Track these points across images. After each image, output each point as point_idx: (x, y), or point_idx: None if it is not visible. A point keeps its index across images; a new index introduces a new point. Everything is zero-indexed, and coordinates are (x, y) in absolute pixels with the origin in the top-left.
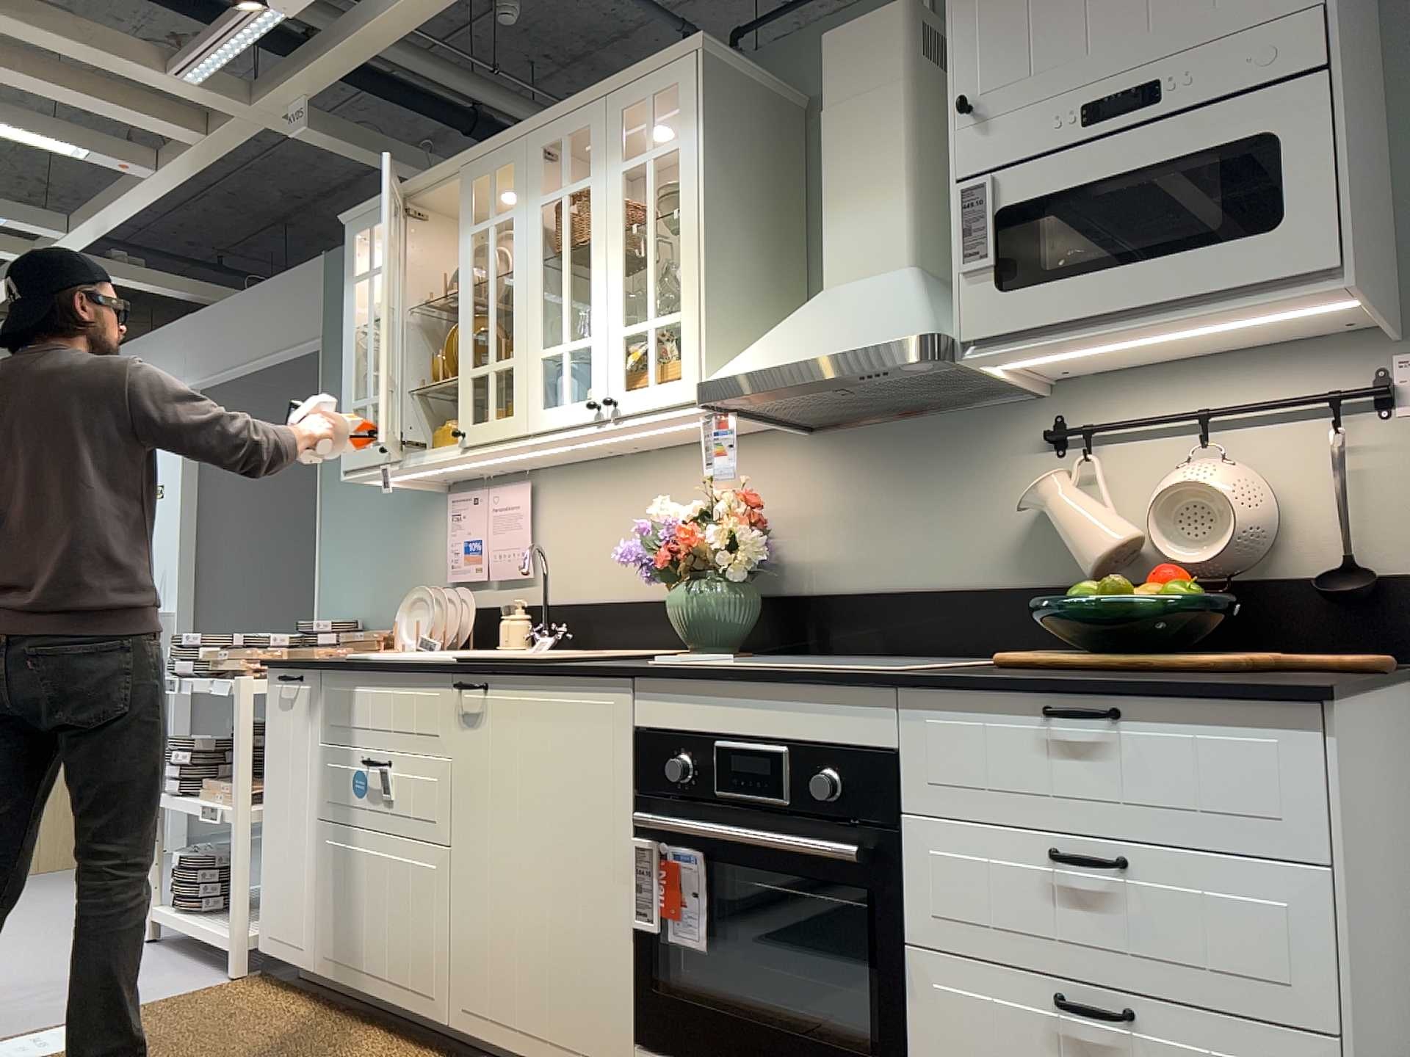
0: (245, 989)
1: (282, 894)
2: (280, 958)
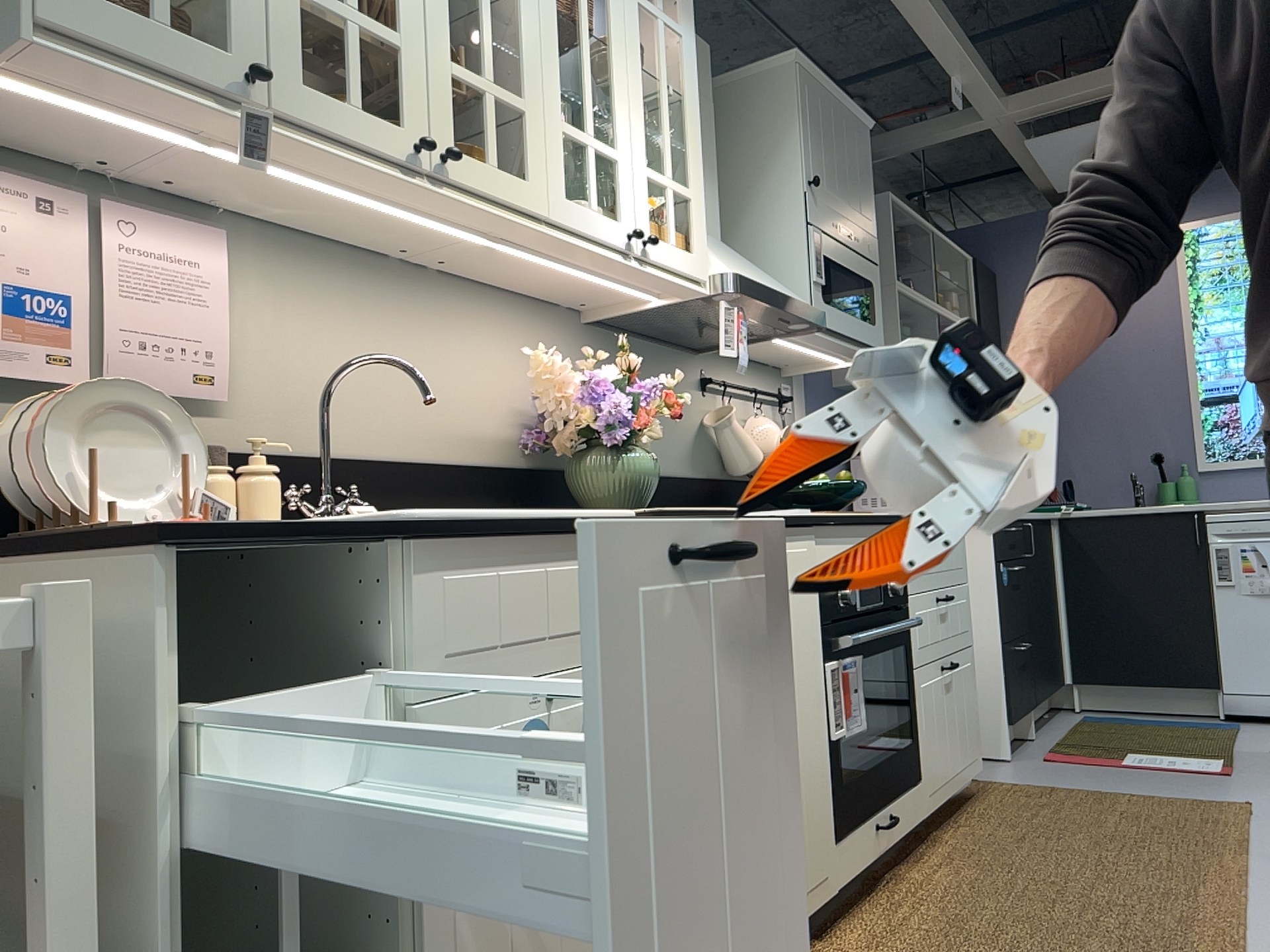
0: None
1: None
2: None
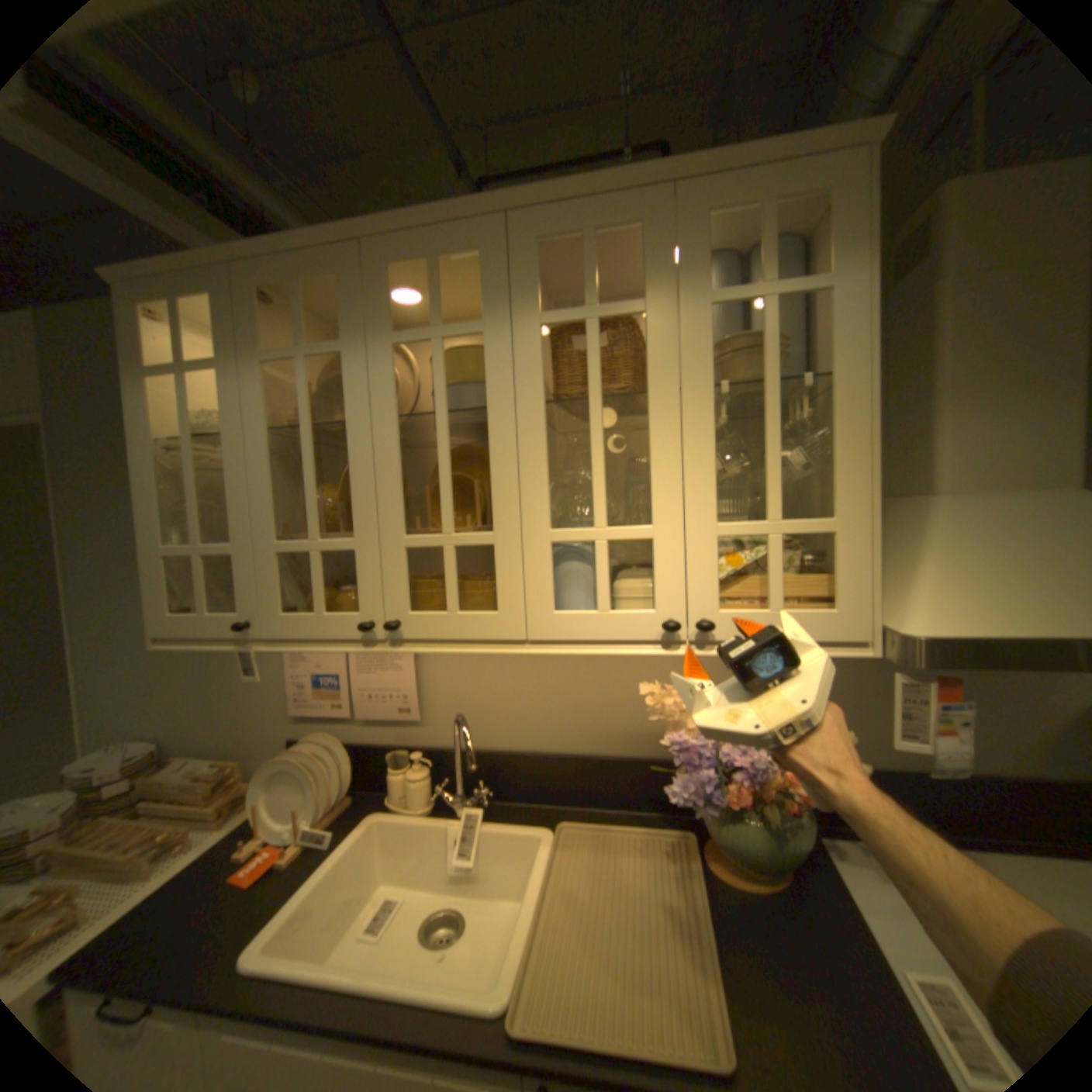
0: None
1: None
2: None
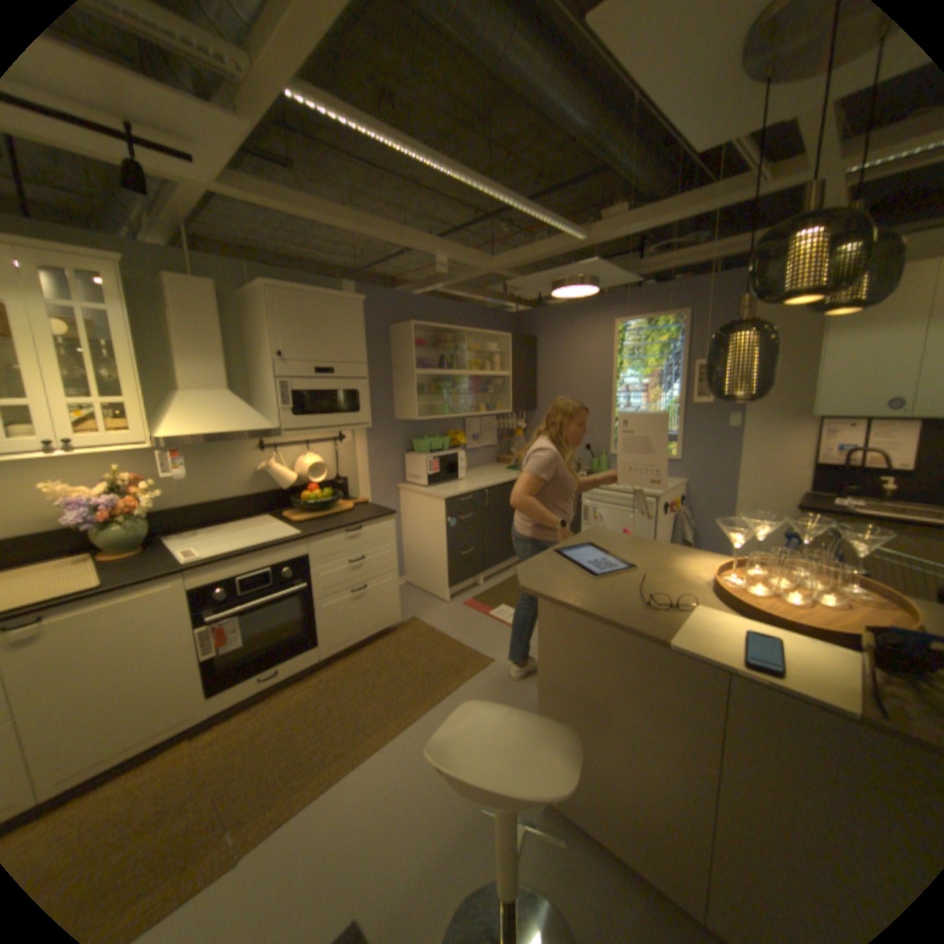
0: None
1: None
2: None
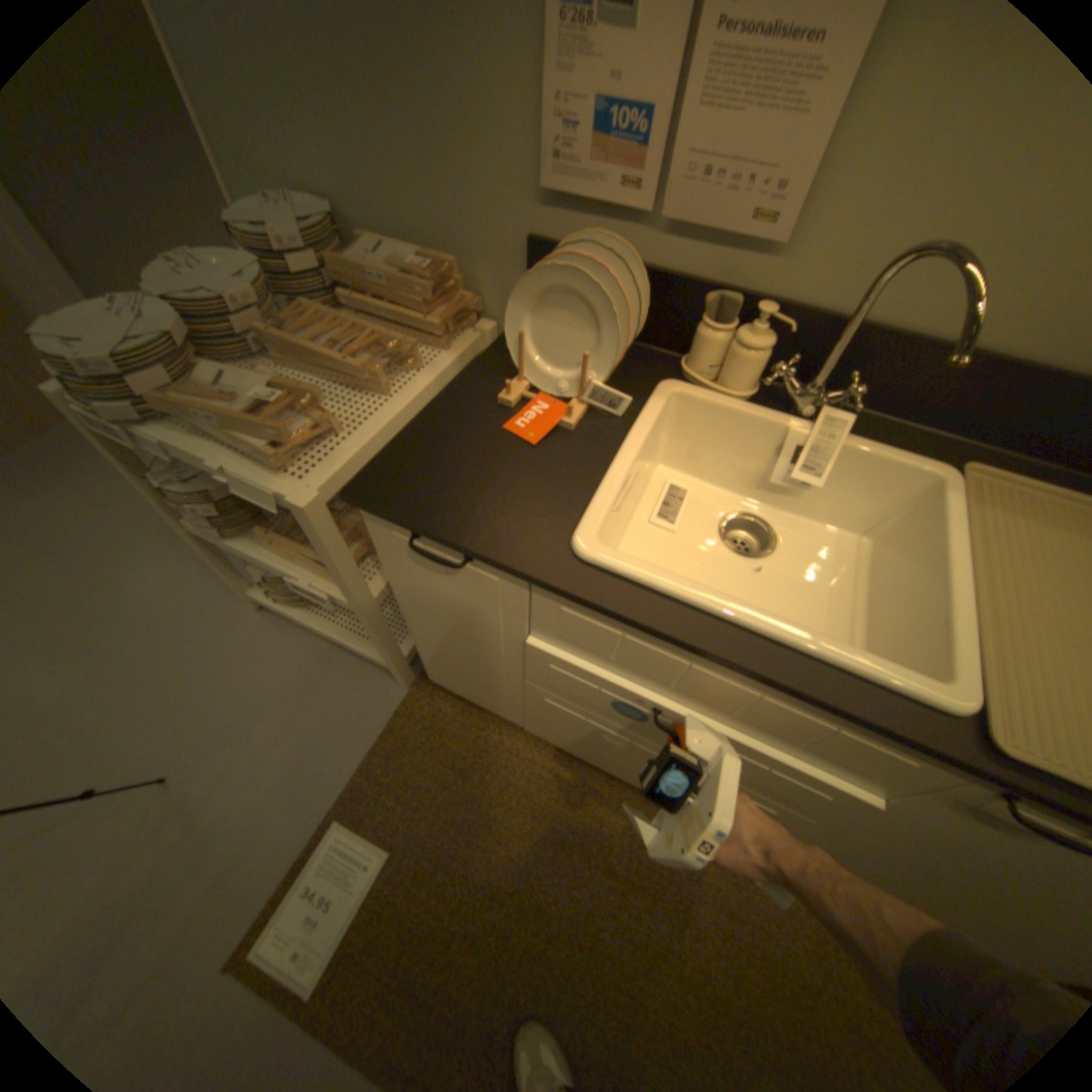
0: (433, 708)
1: (463, 679)
2: (467, 700)
